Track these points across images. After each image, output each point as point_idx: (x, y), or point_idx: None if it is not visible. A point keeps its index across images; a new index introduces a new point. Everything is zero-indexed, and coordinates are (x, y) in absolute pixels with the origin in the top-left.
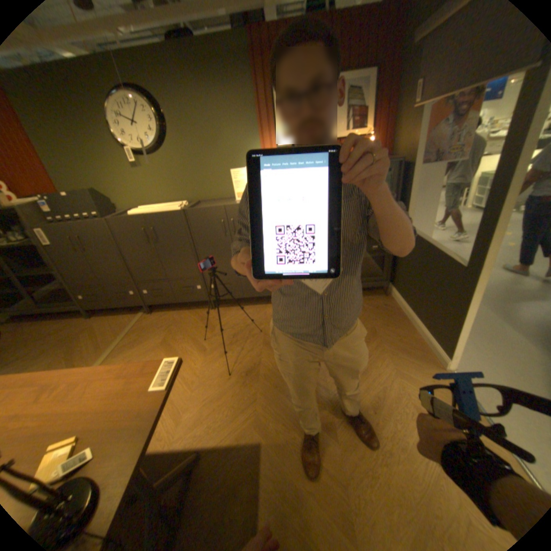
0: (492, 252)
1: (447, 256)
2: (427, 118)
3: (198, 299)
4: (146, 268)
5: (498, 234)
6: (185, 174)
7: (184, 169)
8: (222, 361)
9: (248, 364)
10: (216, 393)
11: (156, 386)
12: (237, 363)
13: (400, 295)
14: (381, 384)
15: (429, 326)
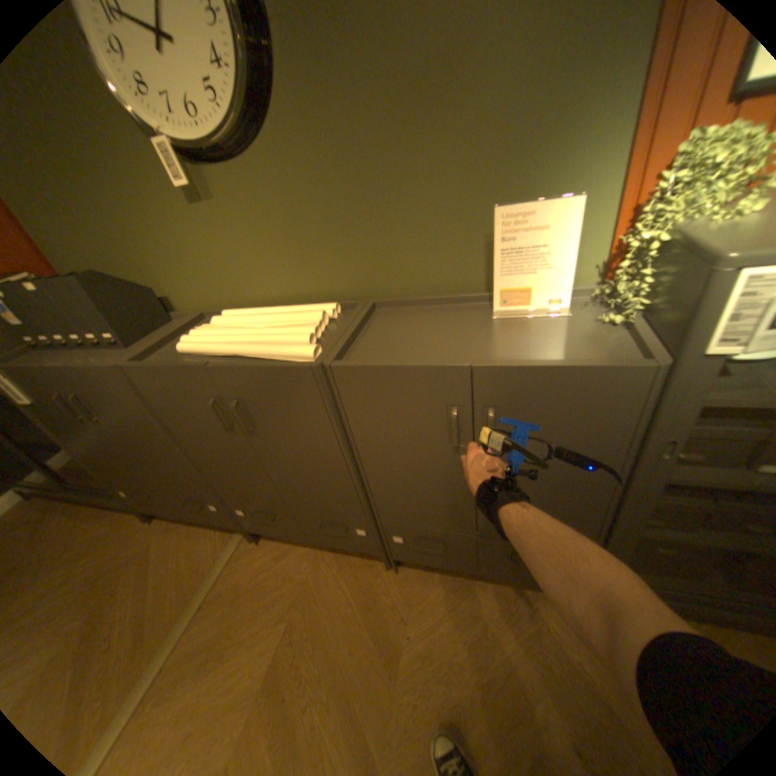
0: None
1: None
2: None
3: (356, 549)
4: (232, 476)
5: None
6: (334, 218)
7: (330, 201)
8: None
9: None
10: None
11: None
12: None
13: None
14: None
15: None
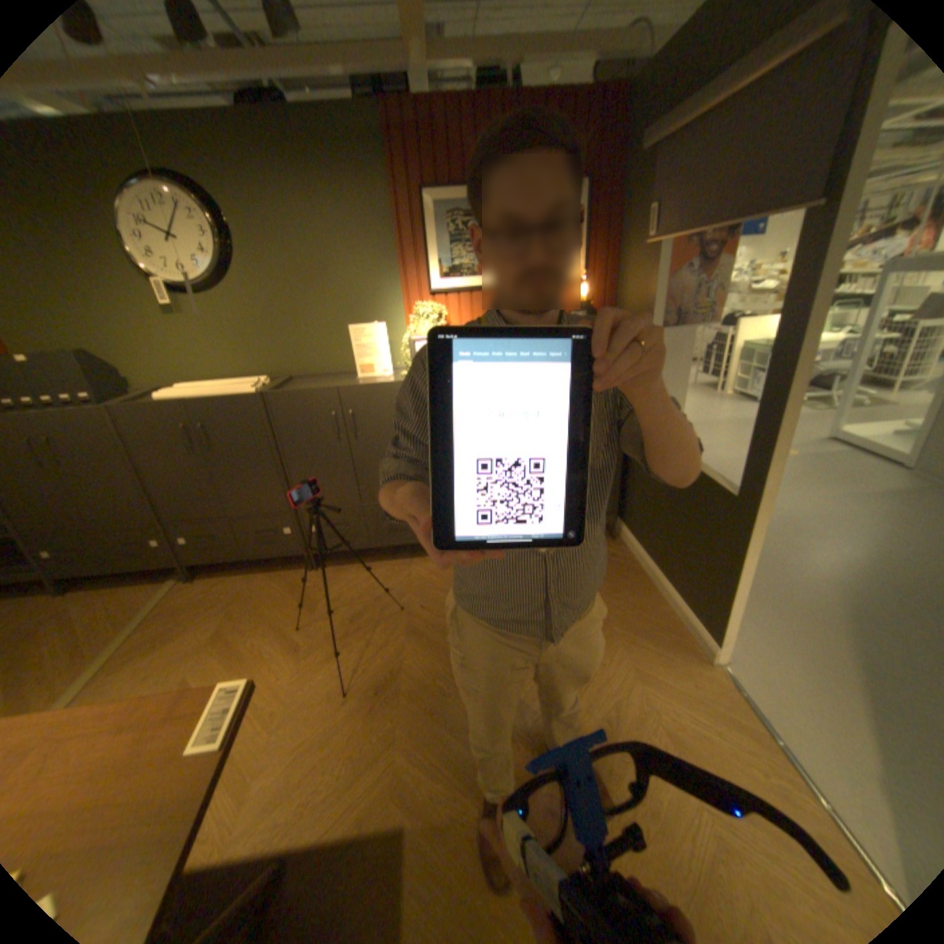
0: (773, 474)
1: (706, 477)
2: (666, 262)
3: (285, 553)
4: (185, 498)
5: (781, 448)
6: (266, 329)
7: (264, 320)
8: (330, 669)
9: (379, 674)
10: (318, 733)
11: (199, 743)
12: (359, 672)
13: (635, 538)
14: (612, 696)
15: (683, 592)
